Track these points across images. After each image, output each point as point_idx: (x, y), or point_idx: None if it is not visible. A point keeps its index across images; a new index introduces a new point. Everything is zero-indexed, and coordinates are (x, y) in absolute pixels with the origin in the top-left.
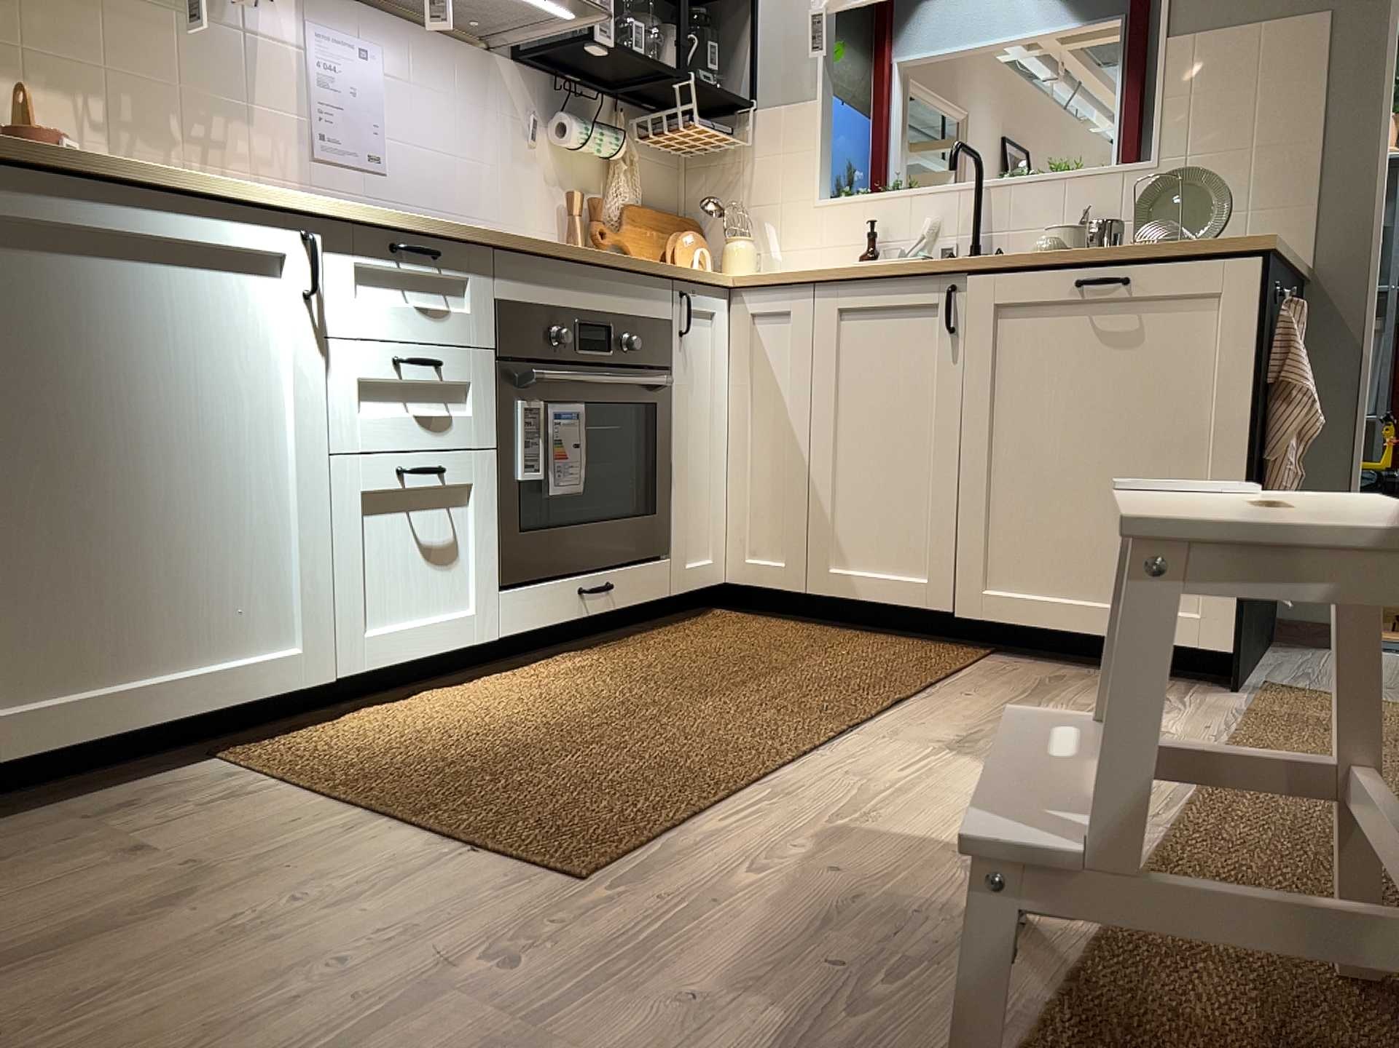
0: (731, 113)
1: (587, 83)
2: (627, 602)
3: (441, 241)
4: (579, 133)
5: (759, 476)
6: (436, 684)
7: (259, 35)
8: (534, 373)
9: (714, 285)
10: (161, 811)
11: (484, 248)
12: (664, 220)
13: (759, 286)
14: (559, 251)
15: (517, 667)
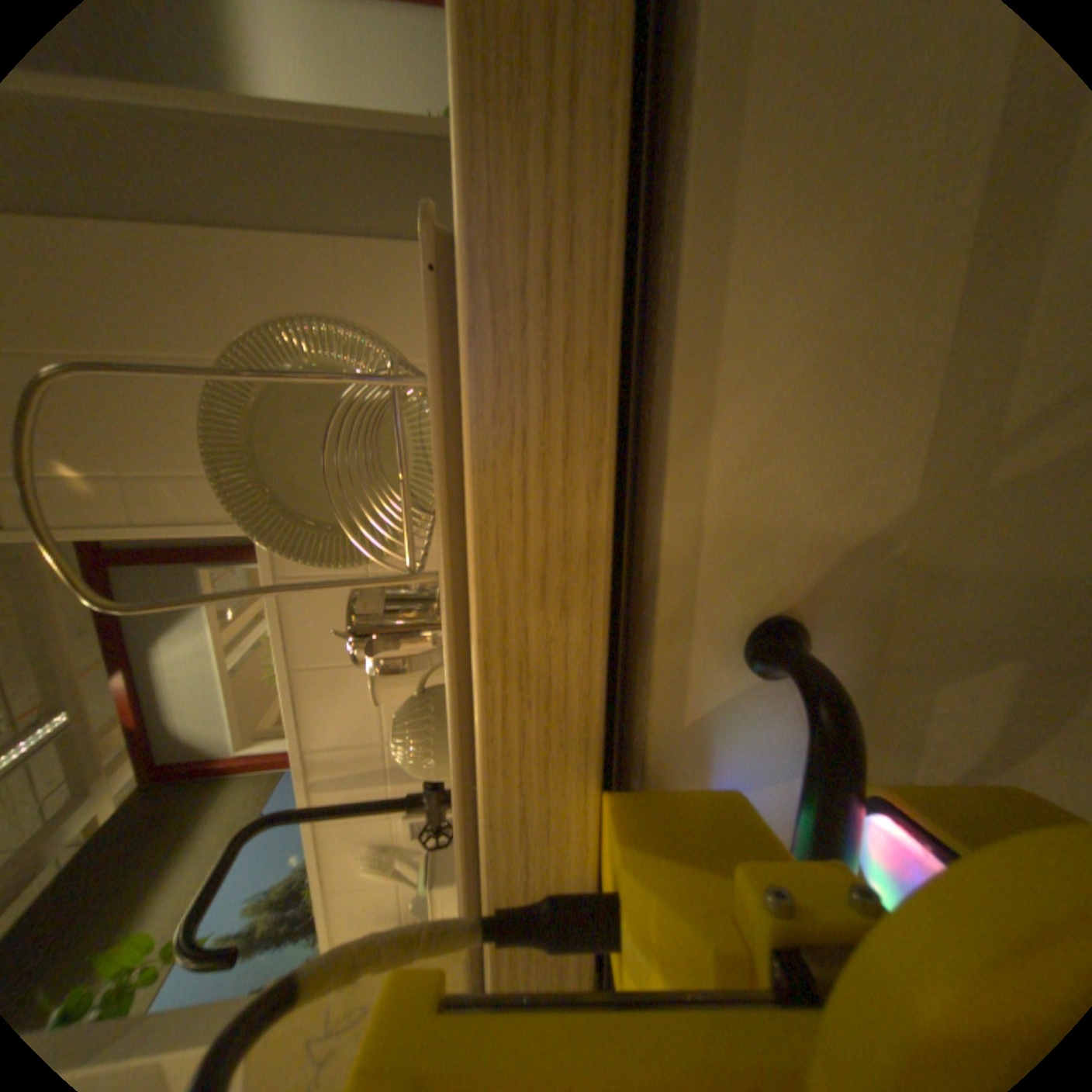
0: None
1: None
2: None
3: None
4: None
5: None
6: None
7: None
8: None
9: None
10: None
11: None
12: None
13: None
14: None
15: None
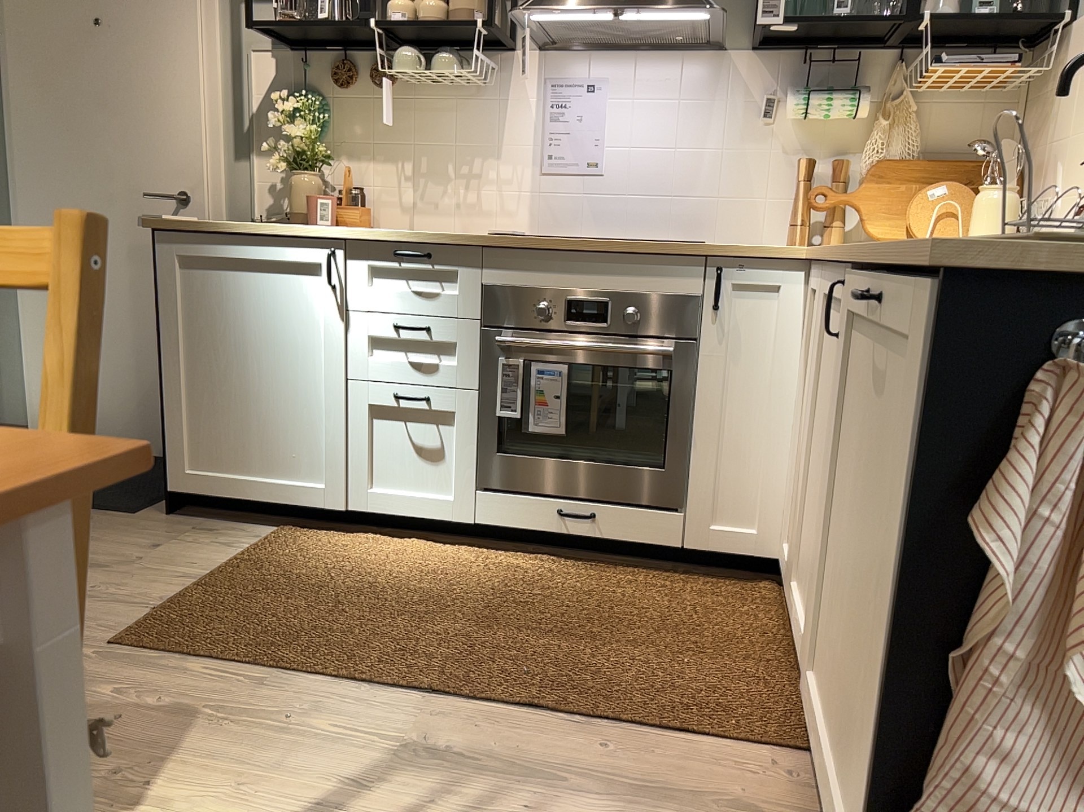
0: (1058, 29)
1: (844, 45)
2: (619, 538)
3: (431, 245)
4: (789, 104)
5: (799, 465)
6: (446, 541)
7: (504, 94)
8: (501, 341)
9: (778, 262)
10: (202, 539)
11: (469, 247)
12: (928, 172)
13: (815, 264)
14: (543, 244)
15: (509, 552)
